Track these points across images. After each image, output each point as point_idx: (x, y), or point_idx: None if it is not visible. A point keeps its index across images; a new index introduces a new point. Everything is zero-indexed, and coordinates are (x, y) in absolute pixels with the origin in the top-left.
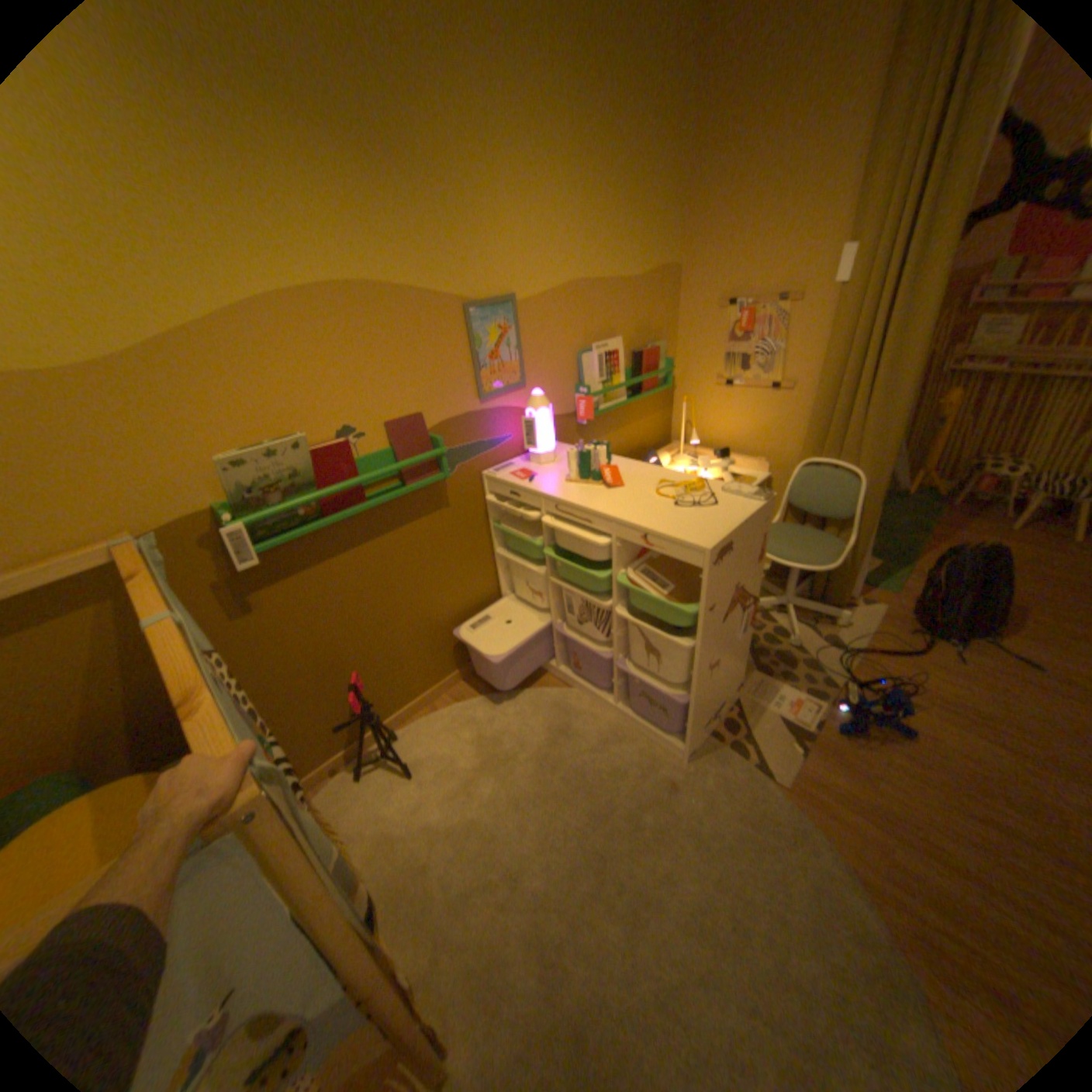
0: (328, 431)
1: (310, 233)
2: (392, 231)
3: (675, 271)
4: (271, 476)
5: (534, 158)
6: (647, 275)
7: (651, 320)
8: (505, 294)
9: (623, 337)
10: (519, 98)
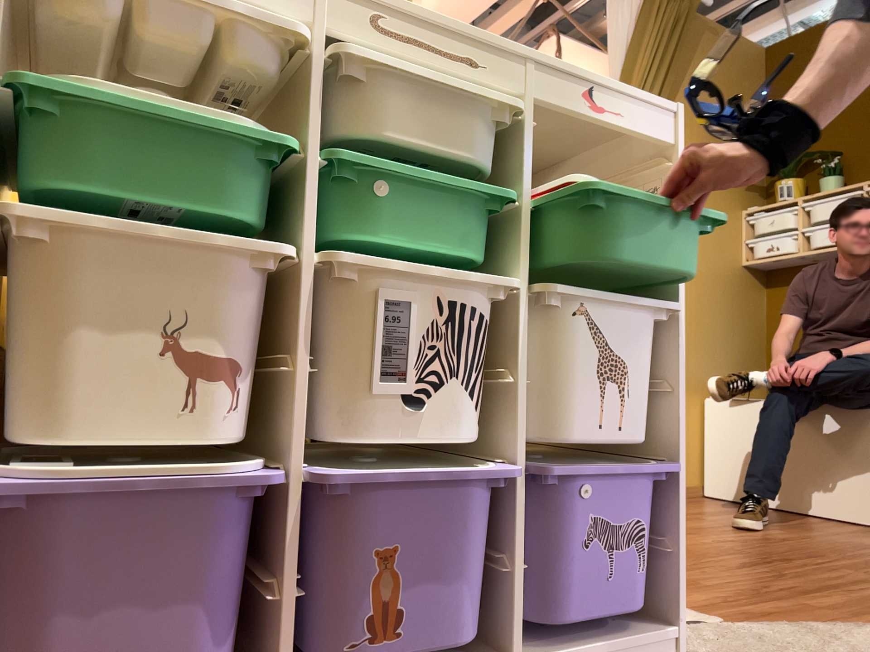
0: None
1: None
2: None
3: None
4: None
5: None
6: None
7: None
8: None
9: None
10: None
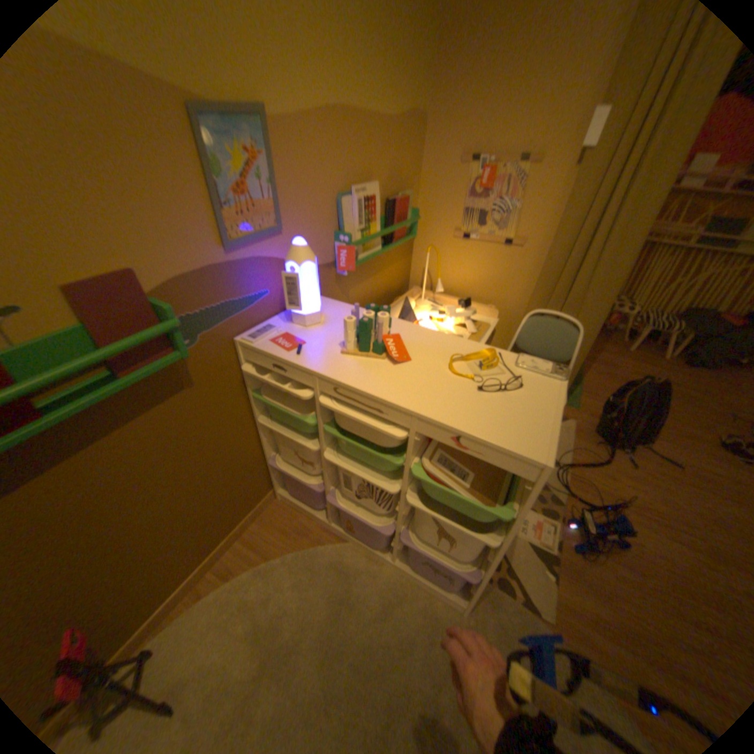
0: None
1: None
2: None
3: (424, 117)
4: None
5: None
6: (402, 115)
7: (402, 166)
8: (250, 98)
9: (379, 180)
10: None
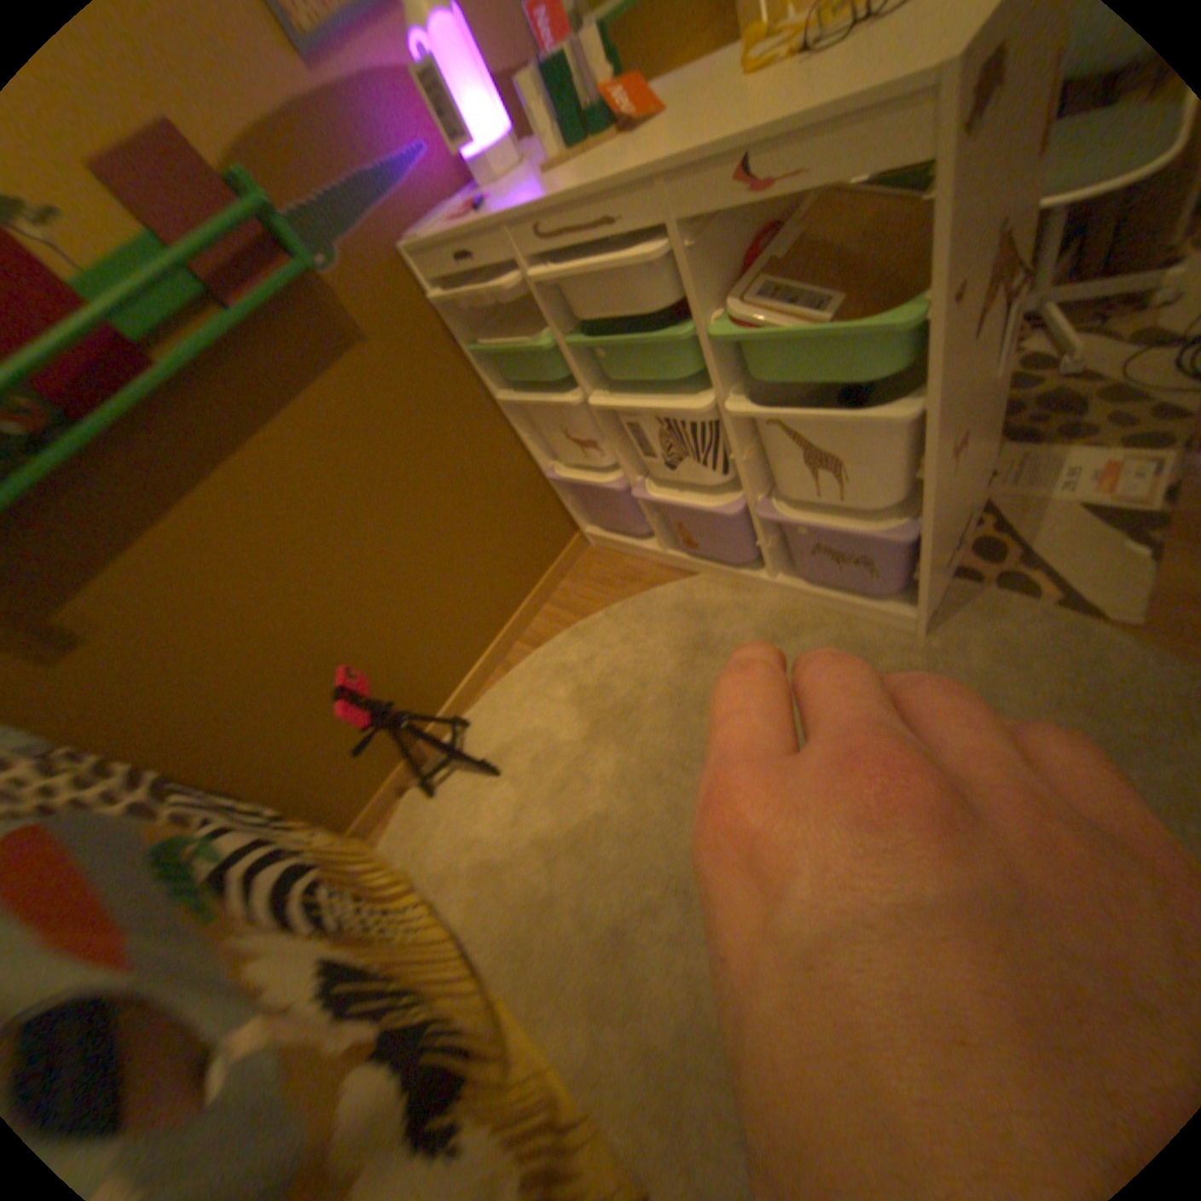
0: None
1: None
2: None
3: None
4: None
5: None
6: None
7: None
8: None
9: None
10: None
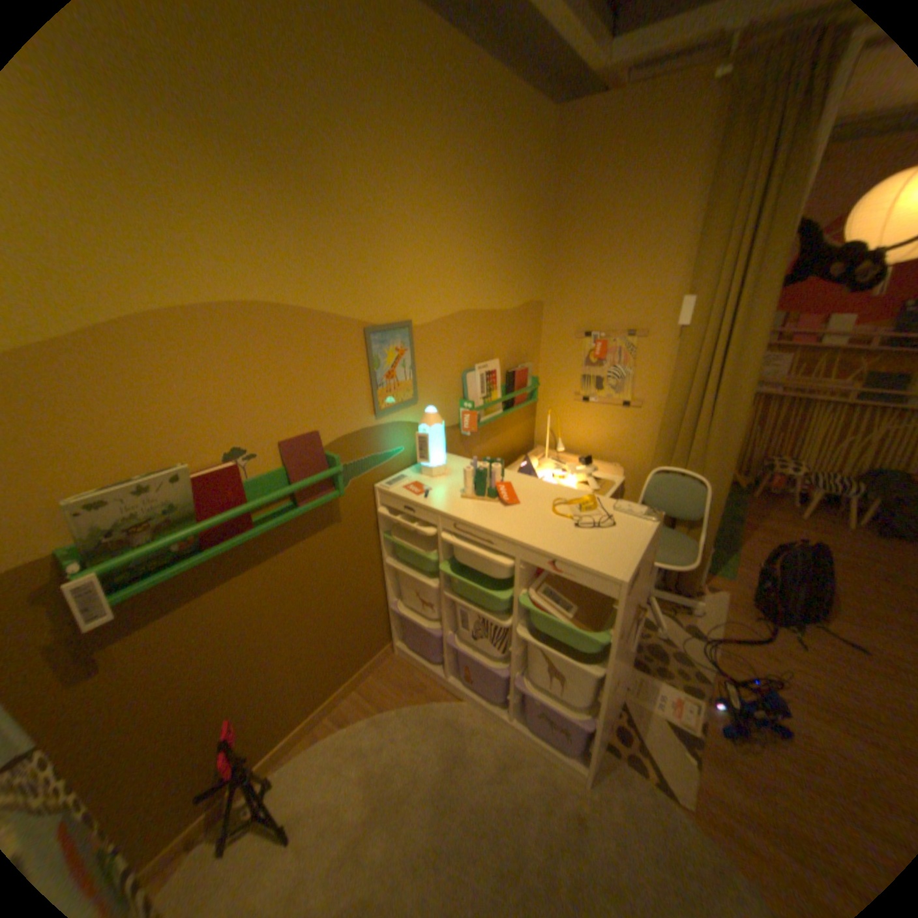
0: (215, 454)
1: (211, 252)
2: (300, 256)
3: (539, 306)
4: (140, 514)
5: (433, 205)
6: (519, 308)
7: (521, 344)
8: (403, 320)
9: (499, 358)
10: (422, 153)
